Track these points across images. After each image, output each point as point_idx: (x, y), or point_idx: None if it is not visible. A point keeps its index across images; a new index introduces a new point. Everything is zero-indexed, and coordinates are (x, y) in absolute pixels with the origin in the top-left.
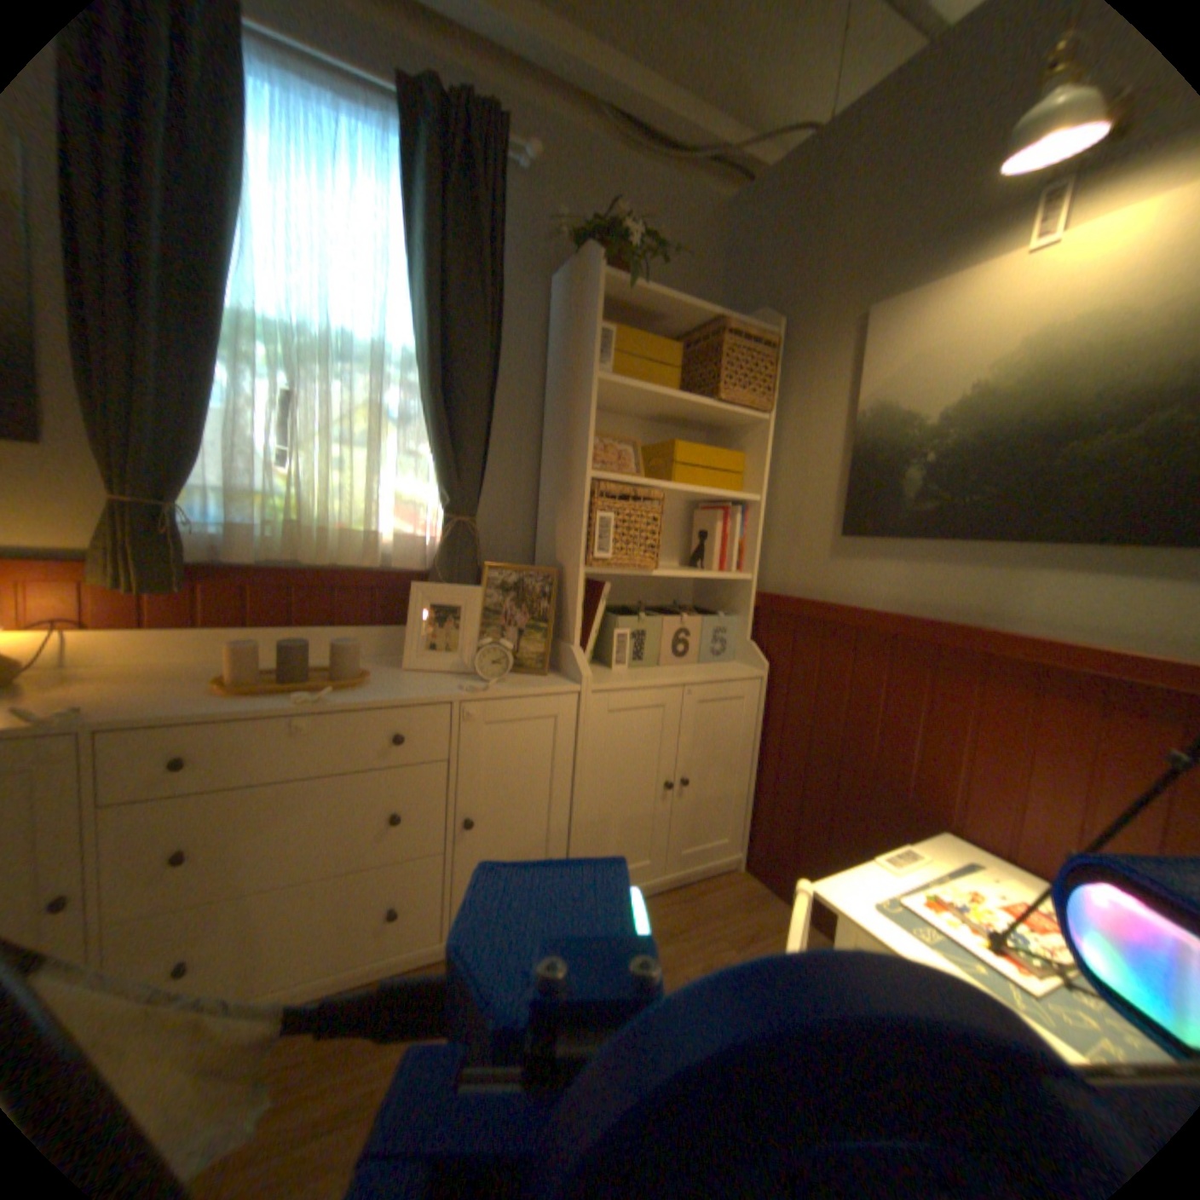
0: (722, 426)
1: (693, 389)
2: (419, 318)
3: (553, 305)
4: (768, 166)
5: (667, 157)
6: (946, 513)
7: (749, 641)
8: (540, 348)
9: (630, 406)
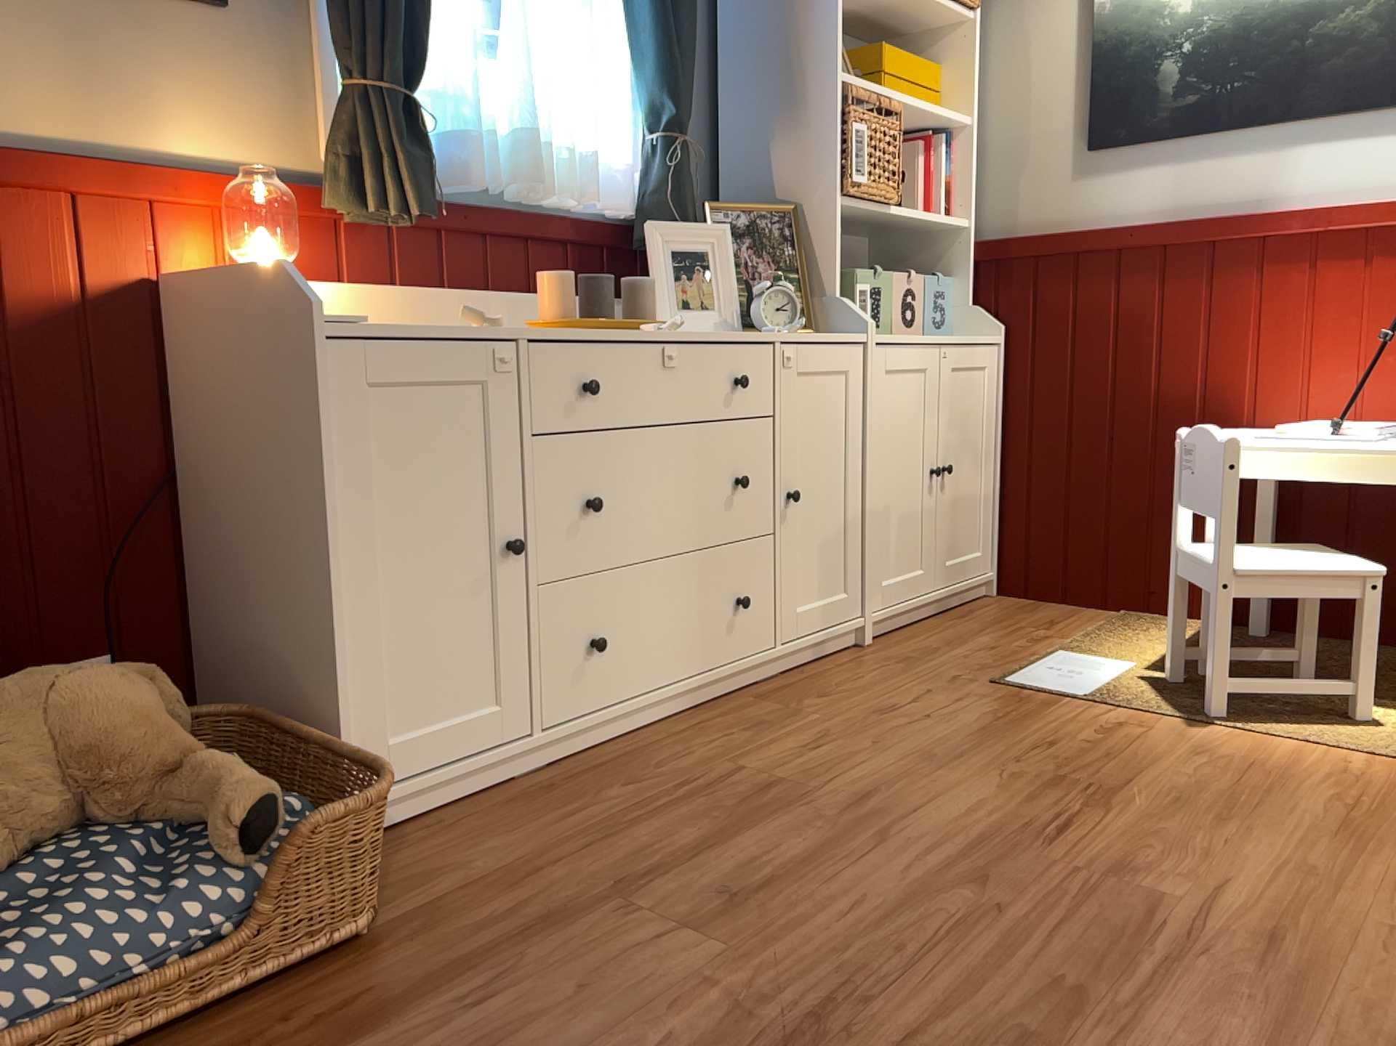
0: (903, 33)
1: None
2: None
3: None
4: None
5: None
6: (1203, 106)
7: (971, 305)
8: None
9: None
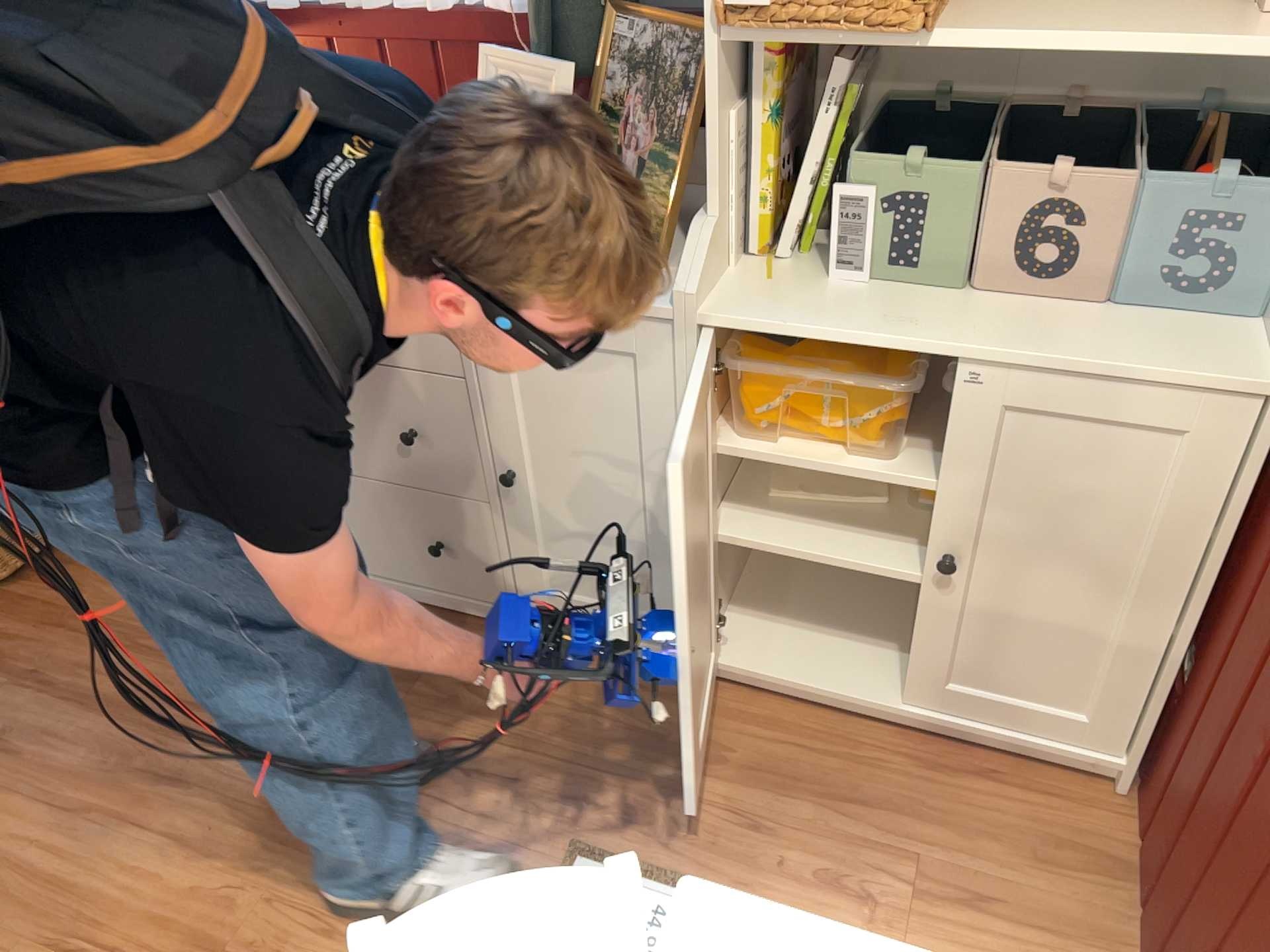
0: None
1: None
2: None
3: None
4: None
5: None
6: None
7: None
8: None
9: None
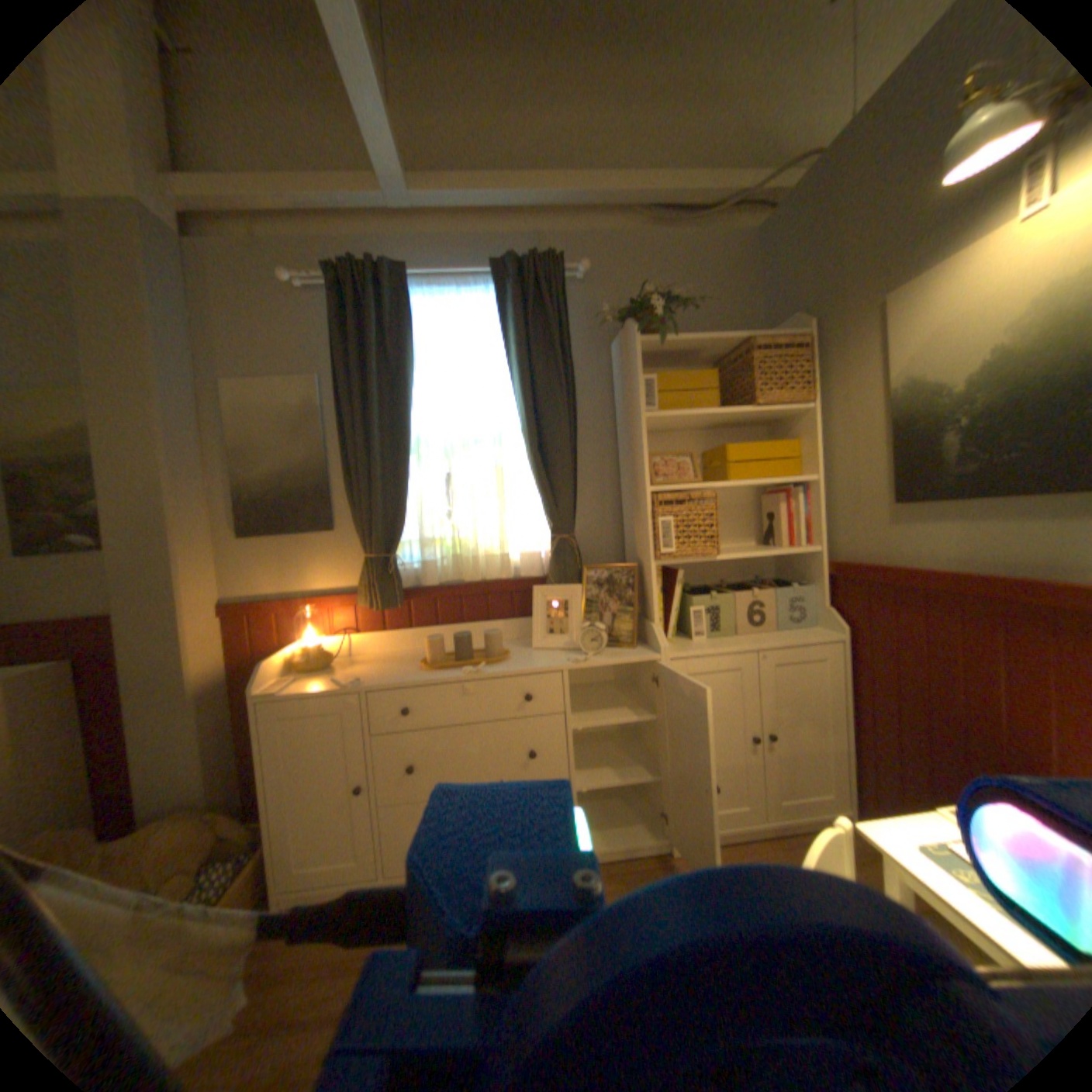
0: (776, 418)
1: (737, 398)
2: (520, 403)
3: (614, 362)
4: (790, 186)
5: (694, 217)
6: (988, 471)
7: (830, 606)
8: (609, 397)
9: (684, 424)
